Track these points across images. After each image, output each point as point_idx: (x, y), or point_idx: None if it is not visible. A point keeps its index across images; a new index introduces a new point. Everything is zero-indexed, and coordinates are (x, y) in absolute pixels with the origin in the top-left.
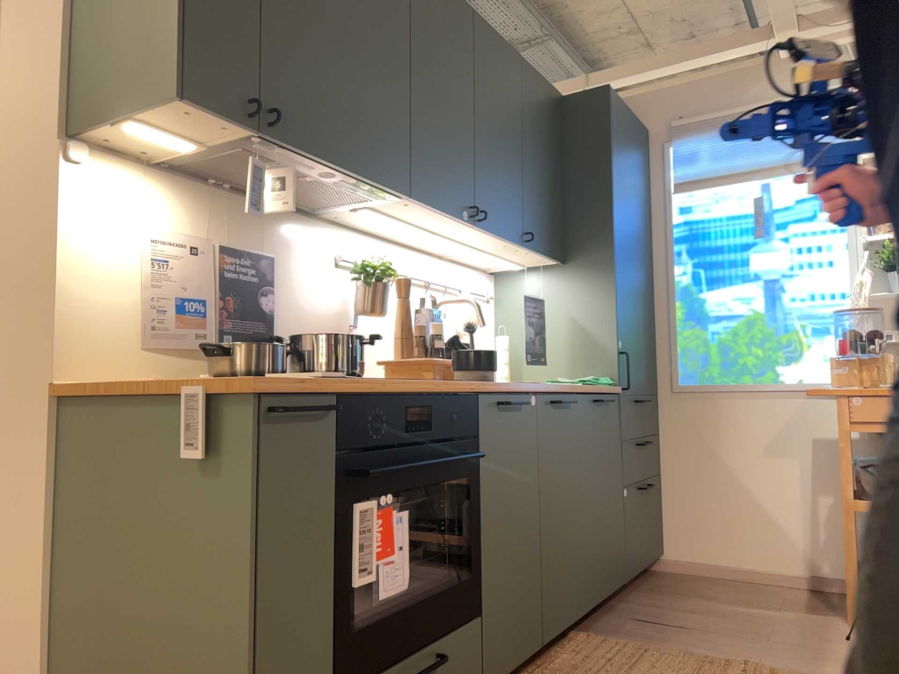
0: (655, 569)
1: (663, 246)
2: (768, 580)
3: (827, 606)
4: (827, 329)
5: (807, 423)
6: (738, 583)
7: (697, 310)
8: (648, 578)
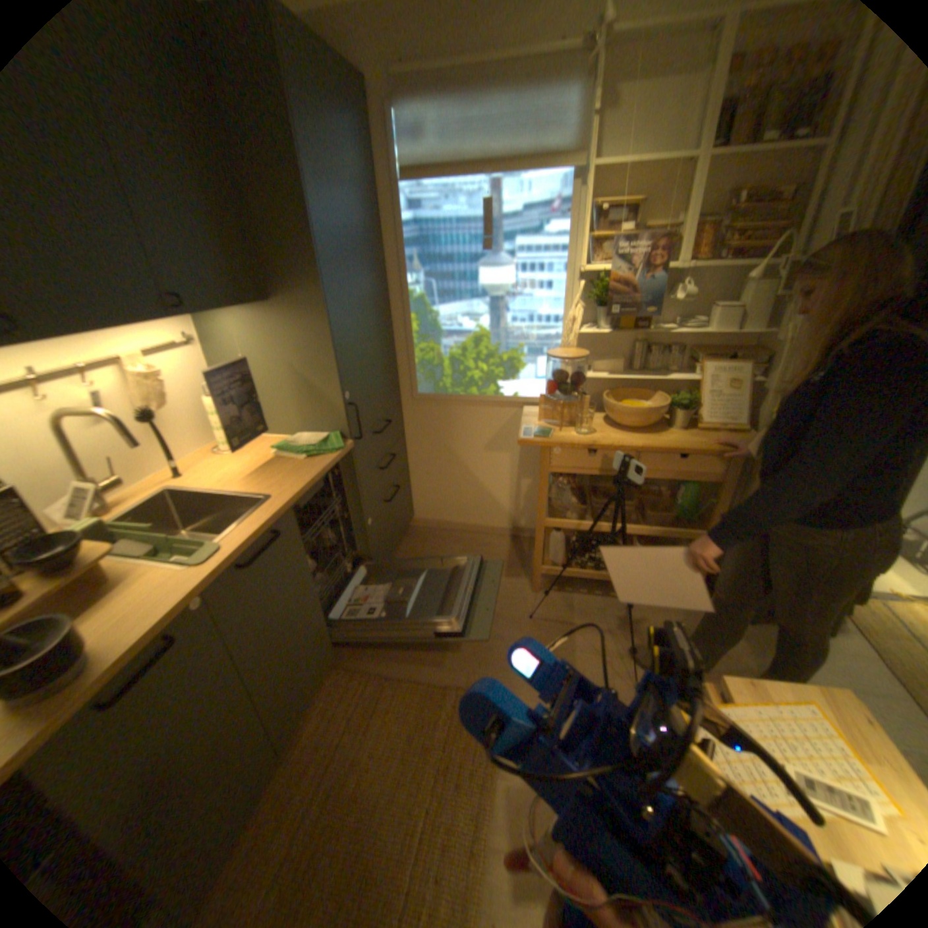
0: (408, 527)
1: (394, 249)
2: (484, 532)
3: (519, 562)
4: (540, 349)
5: (517, 428)
6: (464, 537)
7: (430, 325)
8: (401, 543)
